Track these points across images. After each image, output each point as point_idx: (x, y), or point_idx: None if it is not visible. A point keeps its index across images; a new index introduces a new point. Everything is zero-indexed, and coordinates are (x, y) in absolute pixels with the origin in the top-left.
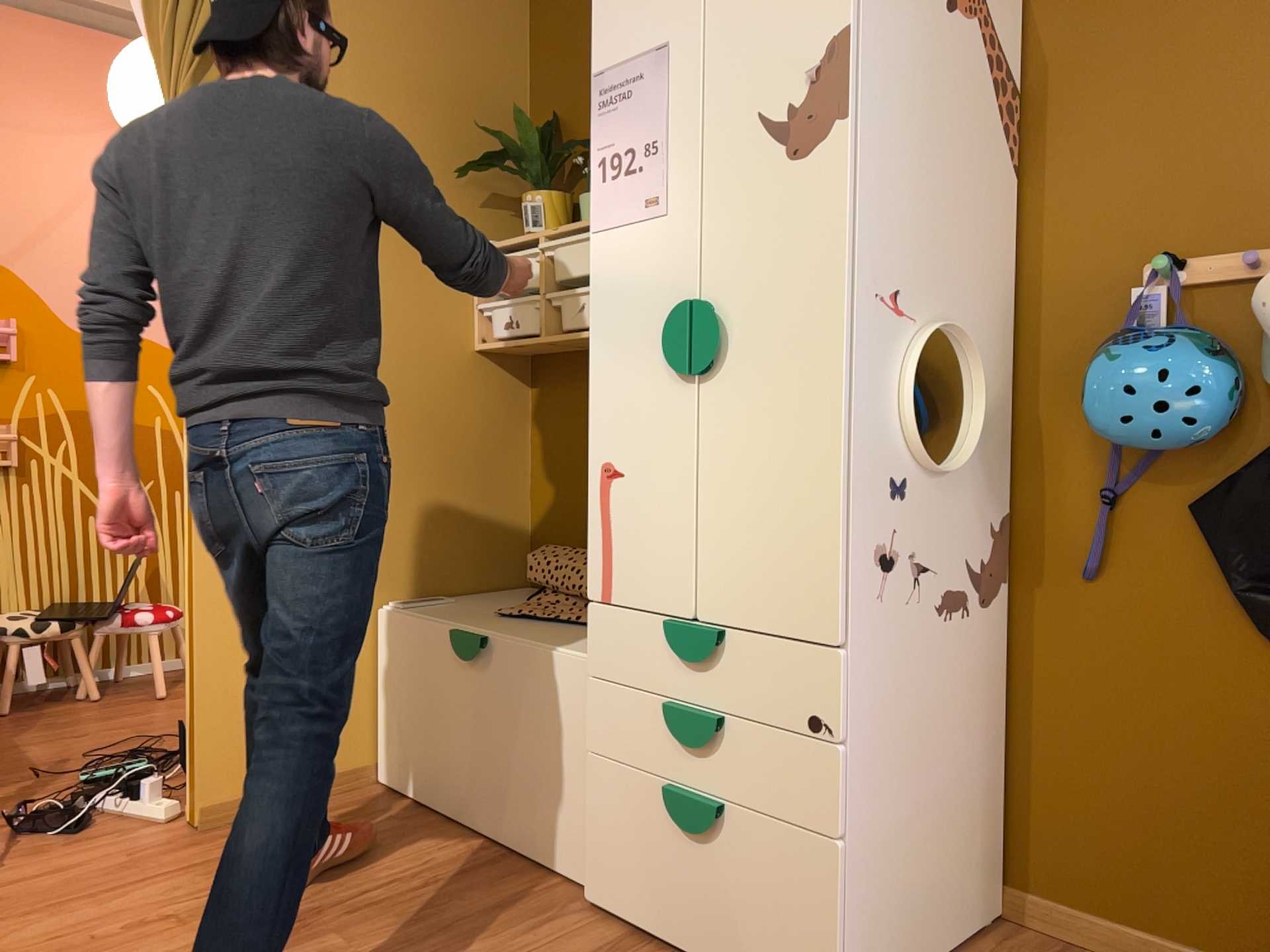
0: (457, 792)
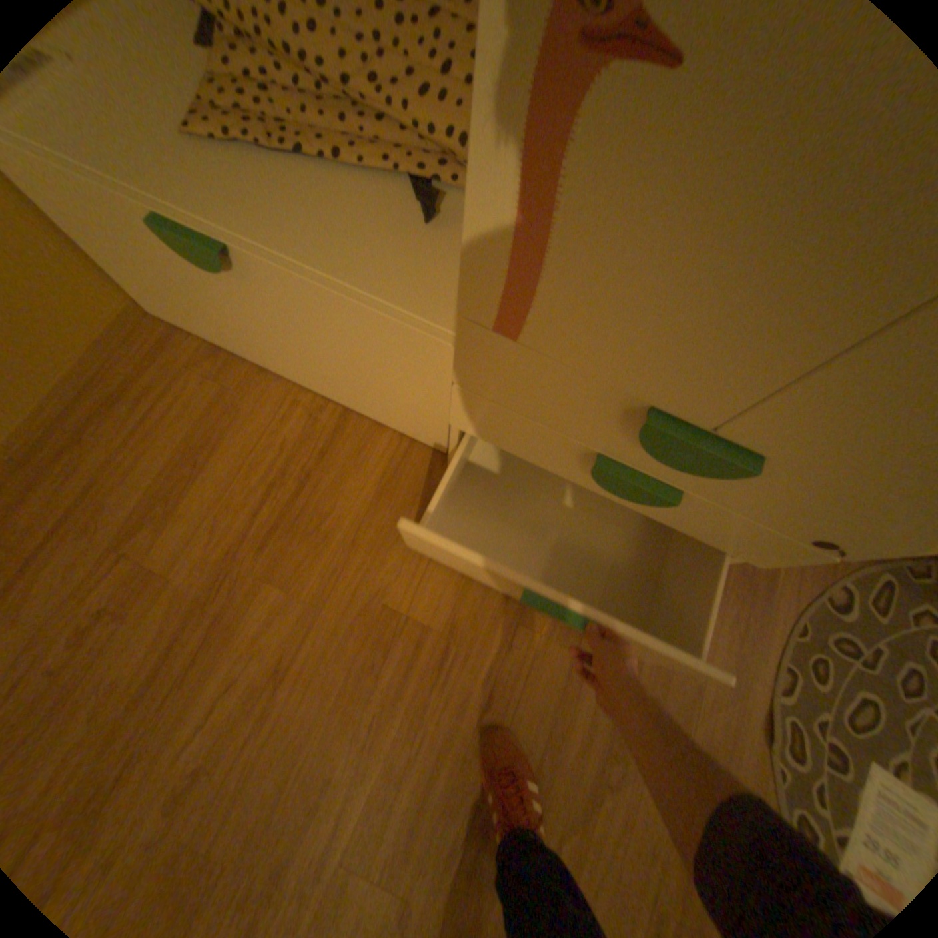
0: (262, 356)
